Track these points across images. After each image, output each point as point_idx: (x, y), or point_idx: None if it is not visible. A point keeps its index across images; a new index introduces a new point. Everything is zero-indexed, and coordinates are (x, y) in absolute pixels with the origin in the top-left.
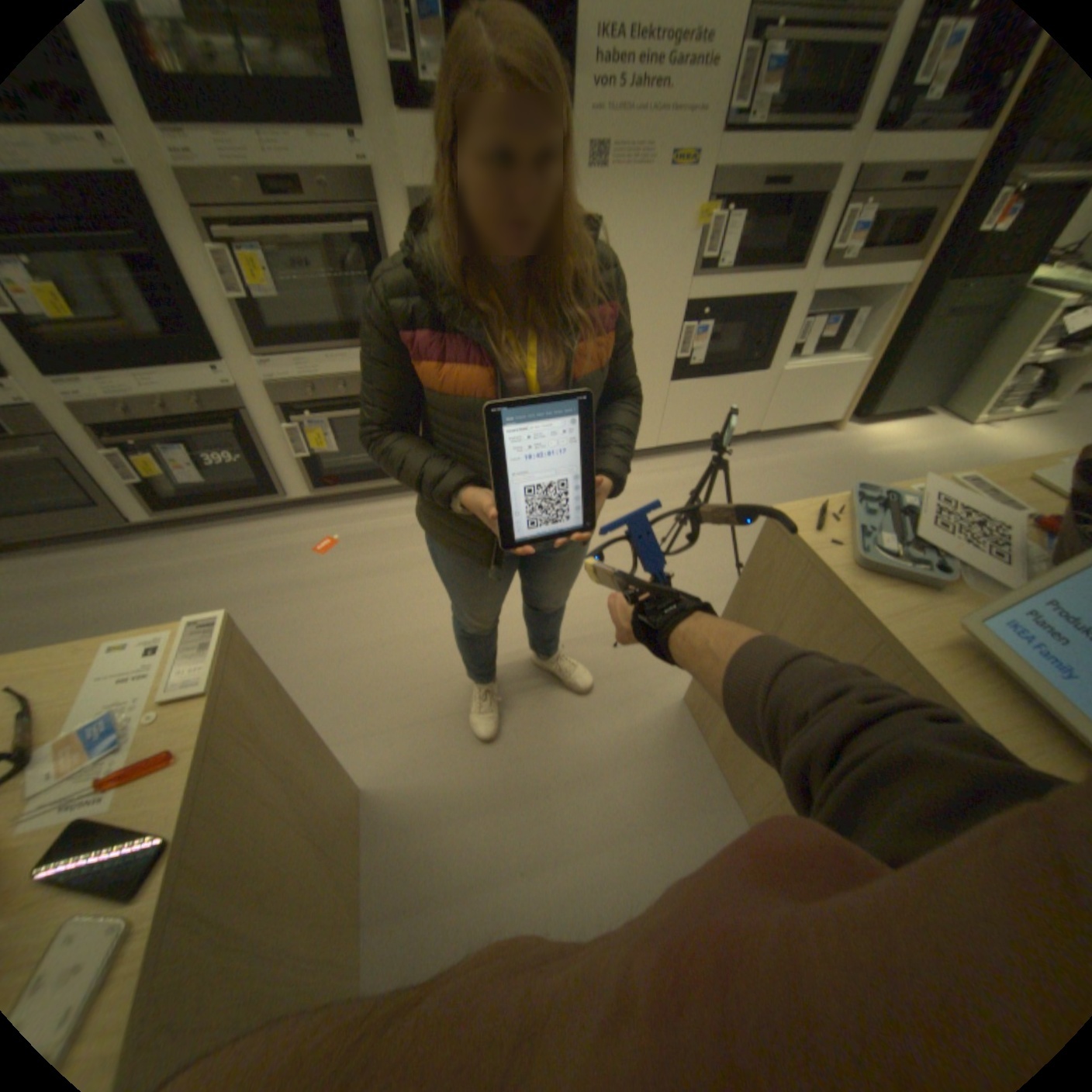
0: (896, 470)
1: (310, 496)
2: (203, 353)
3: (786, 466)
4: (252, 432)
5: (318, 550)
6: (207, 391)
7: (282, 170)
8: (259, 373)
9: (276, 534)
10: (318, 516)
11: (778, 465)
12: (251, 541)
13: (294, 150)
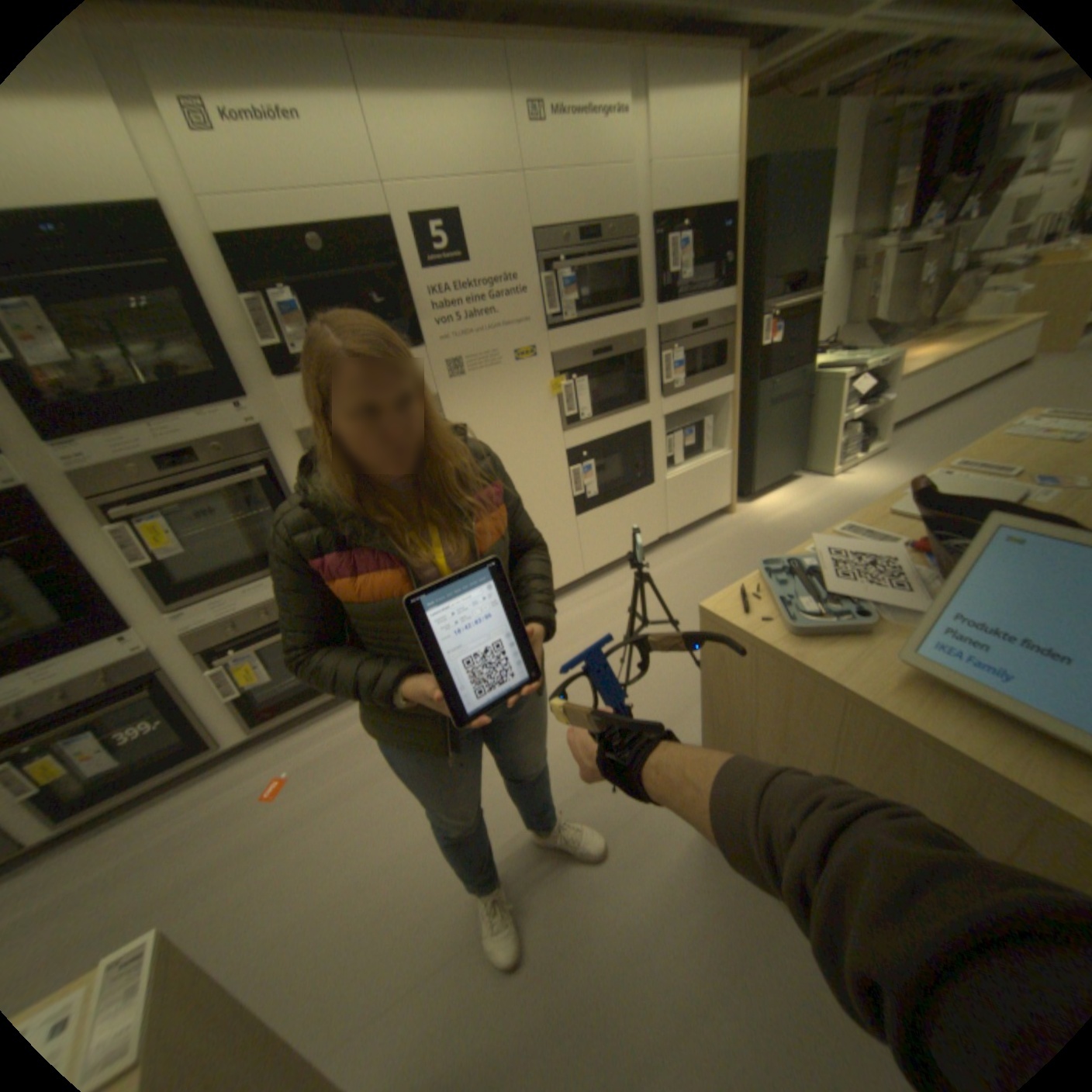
0: (791, 532)
1: (244, 738)
2: (105, 627)
3: (701, 556)
4: (168, 691)
5: (263, 797)
6: (113, 664)
7: (174, 445)
8: (171, 628)
9: (210, 796)
10: (257, 757)
11: (694, 558)
12: (180, 814)
13: (184, 427)
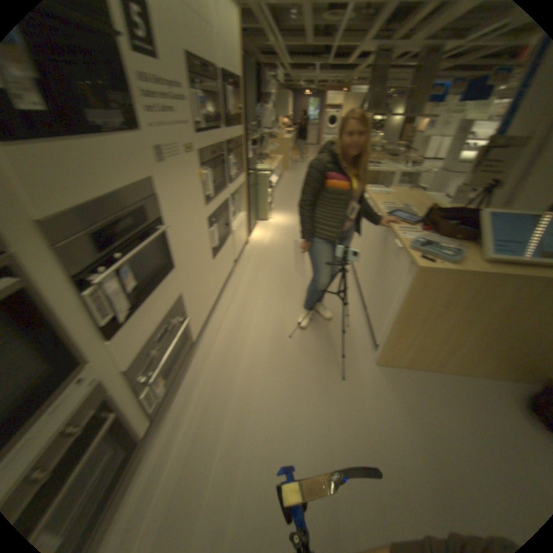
0: (277, 246)
1: None
2: None
3: (255, 266)
4: None
5: None
6: None
7: None
8: None
9: None
10: None
11: (253, 268)
12: None
13: None
